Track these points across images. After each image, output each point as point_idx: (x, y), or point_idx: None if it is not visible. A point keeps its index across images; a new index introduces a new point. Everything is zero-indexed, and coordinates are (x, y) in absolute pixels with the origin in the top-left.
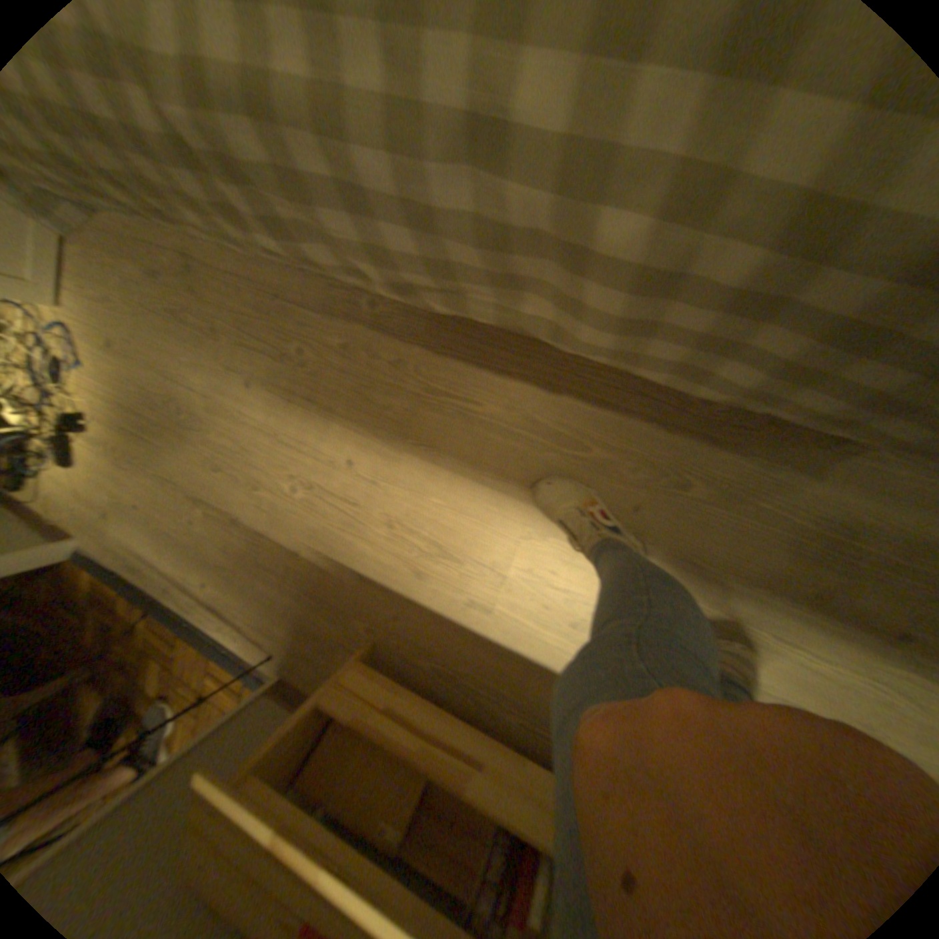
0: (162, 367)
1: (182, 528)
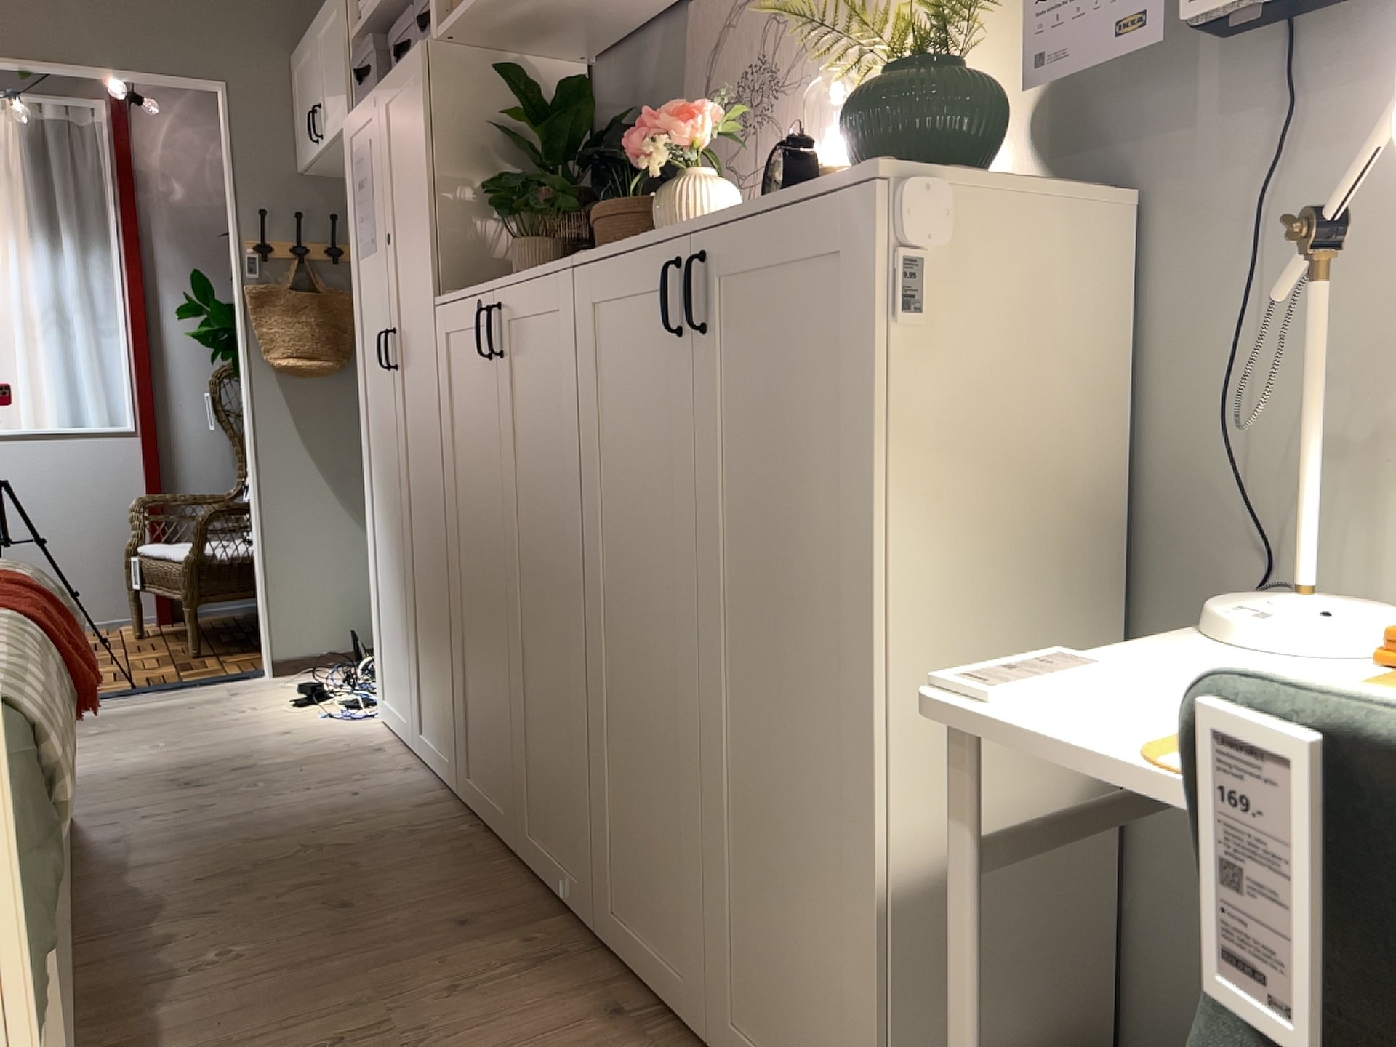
0: (197, 748)
1: (120, 719)
